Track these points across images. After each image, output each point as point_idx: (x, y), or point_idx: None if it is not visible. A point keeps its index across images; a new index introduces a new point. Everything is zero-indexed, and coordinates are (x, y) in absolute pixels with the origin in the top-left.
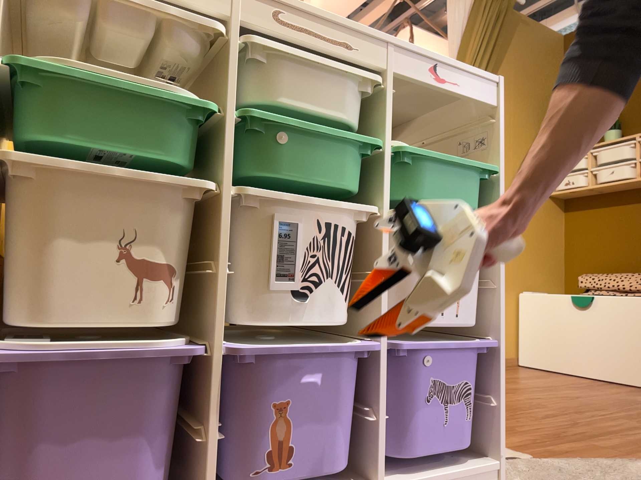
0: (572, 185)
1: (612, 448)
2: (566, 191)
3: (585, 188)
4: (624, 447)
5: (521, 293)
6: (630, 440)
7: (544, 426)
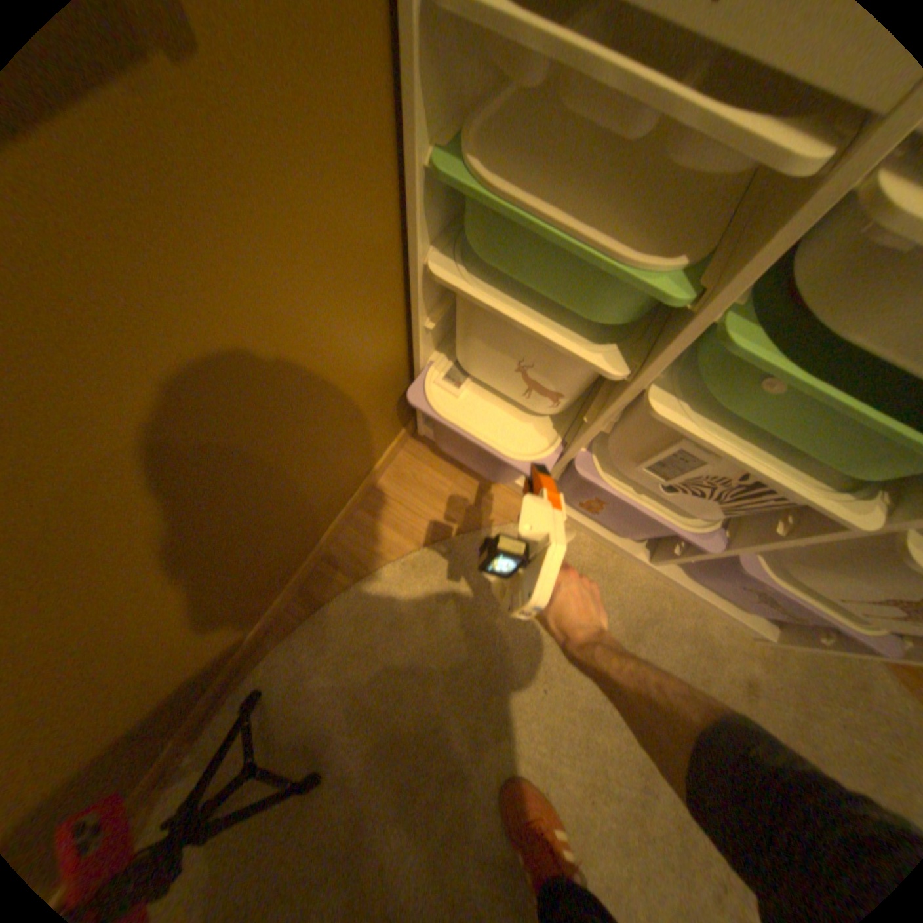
0: None
1: None
2: None
3: None
4: None
5: None
6: None
7: None
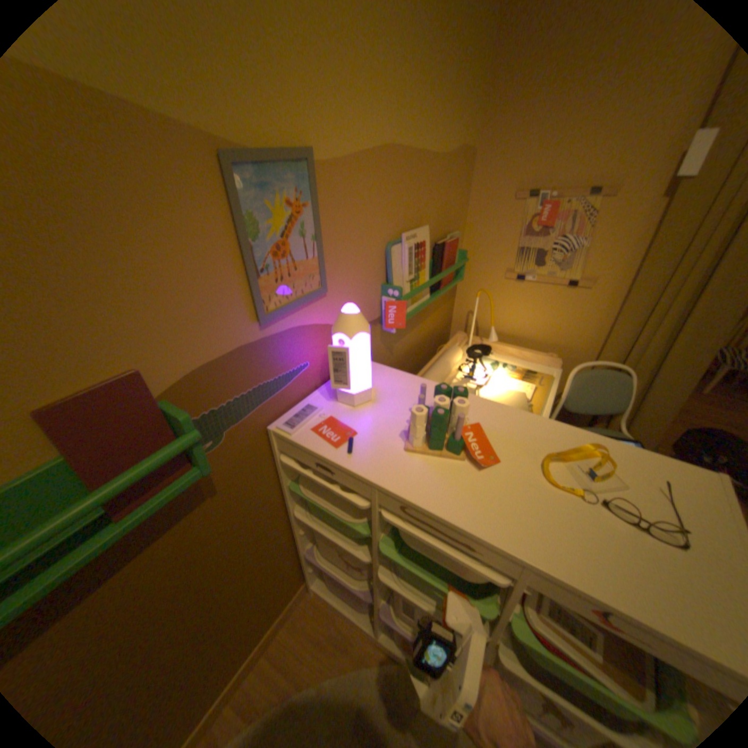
0: None
1: None
2: None
3: None
4: None
5: None
6: None
7: None
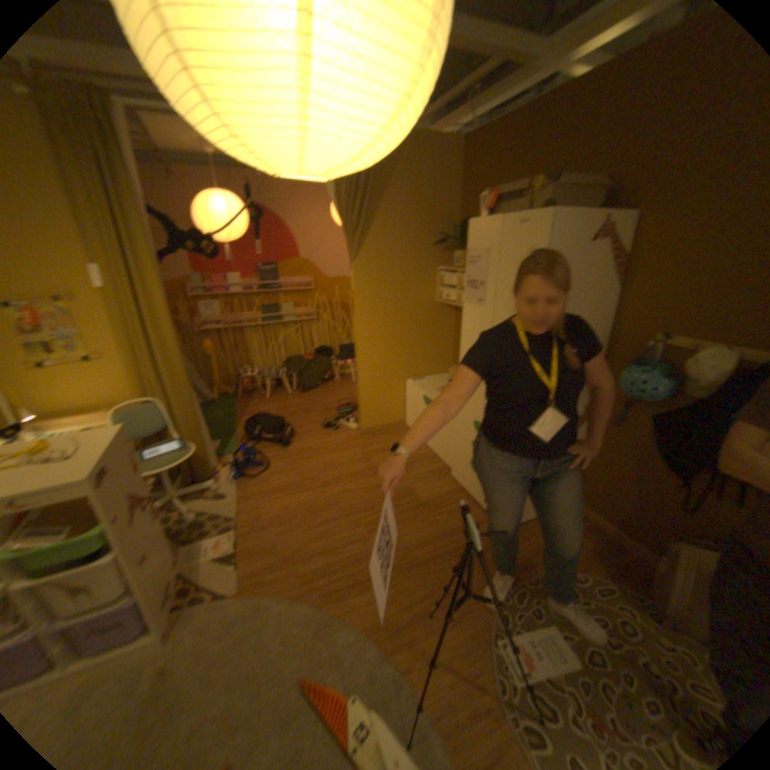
0: (451, 299)
1: (295, 585)
2: (447, 304)
3: (456, 306)
4: (305, 582)
5: (406, 384)
6: (323, 570)
7: (295, 548)
